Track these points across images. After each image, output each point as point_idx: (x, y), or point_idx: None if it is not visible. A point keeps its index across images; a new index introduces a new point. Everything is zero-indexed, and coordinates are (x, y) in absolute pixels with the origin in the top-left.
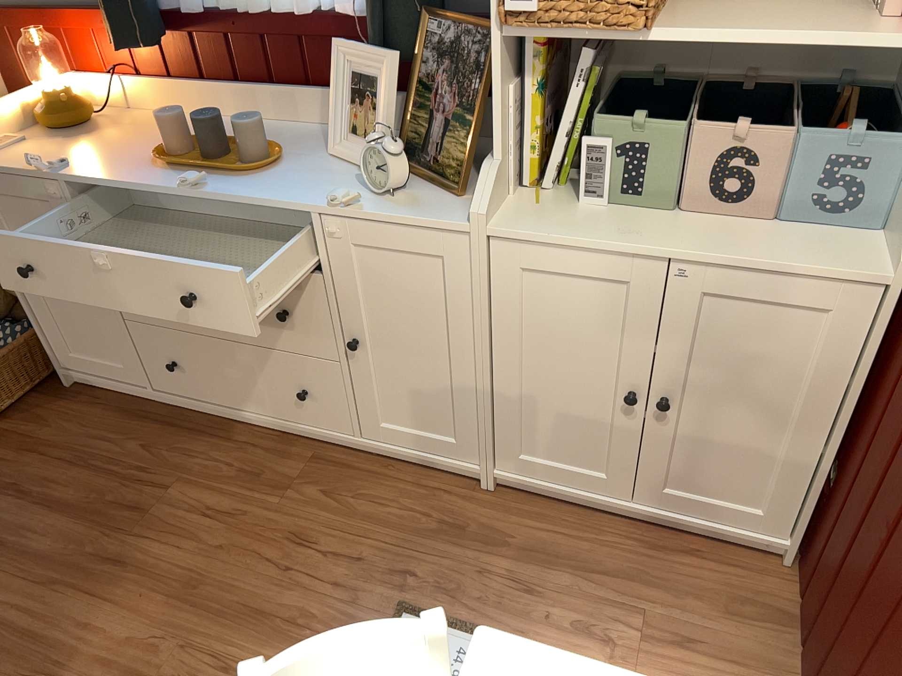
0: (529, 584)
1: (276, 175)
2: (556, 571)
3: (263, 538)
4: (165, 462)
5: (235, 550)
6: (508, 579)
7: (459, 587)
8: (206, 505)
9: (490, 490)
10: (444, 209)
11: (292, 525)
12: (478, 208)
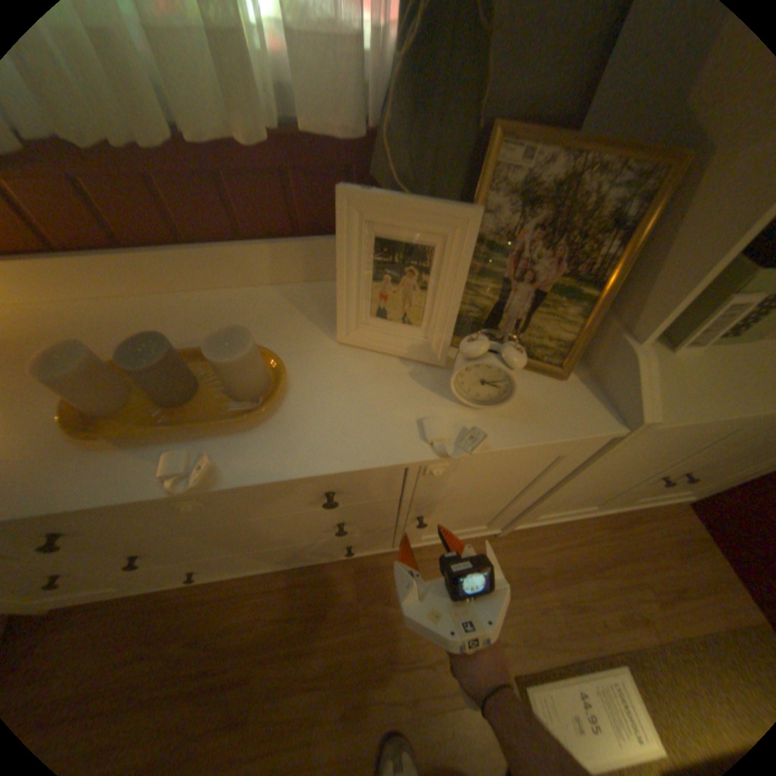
0: (581, 610)
1: (292, 401)
2: (587, 587)
3: (372, 690)
4: (220, 659)
5: (357, 721)
6: (566, 614)
7: (543, 643)
8: (296, 686)
9: (502, 538)
10: (570, 408)
11: (387, 662)
12: (648, 413)
